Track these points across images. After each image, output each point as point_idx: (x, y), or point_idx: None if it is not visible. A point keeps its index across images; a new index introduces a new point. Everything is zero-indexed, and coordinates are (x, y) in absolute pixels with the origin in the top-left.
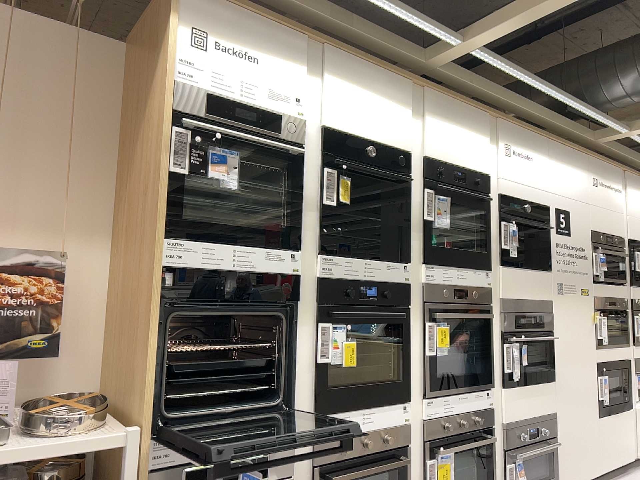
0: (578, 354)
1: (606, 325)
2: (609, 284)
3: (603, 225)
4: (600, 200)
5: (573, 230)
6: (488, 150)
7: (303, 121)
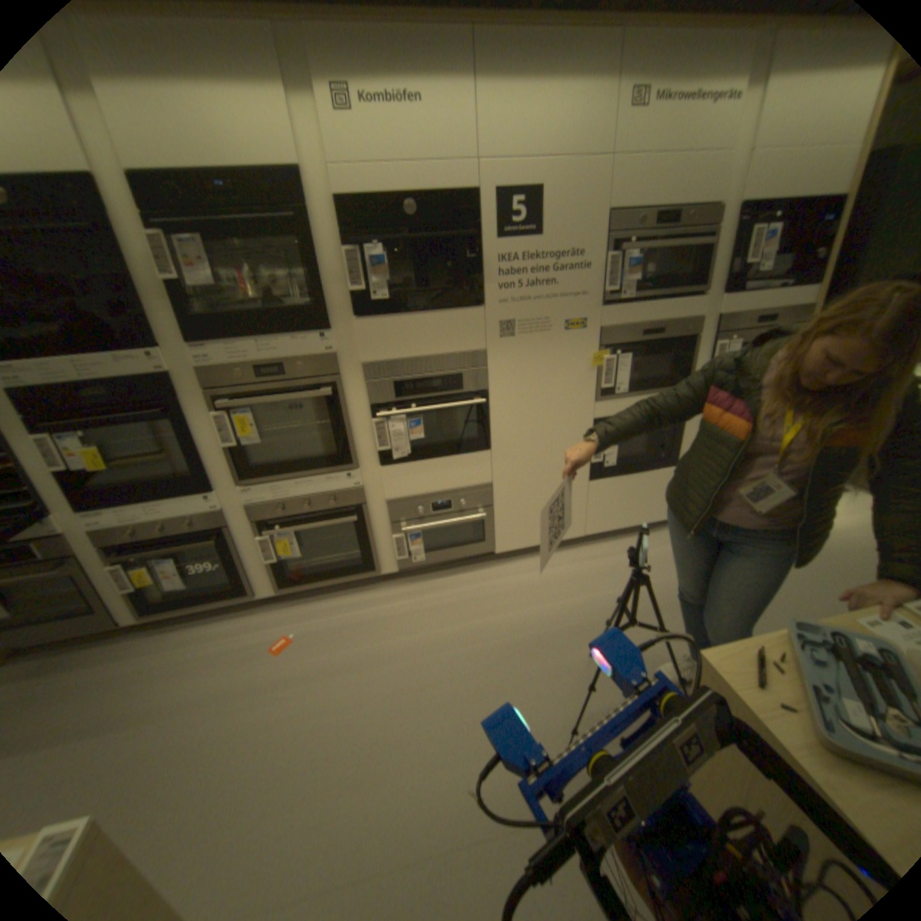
0: (548, 415)
1: (635, 366)
2: (660, 299)
3: (659, 190)
4: (658, 135)
5: (553, 222)
6: (283, 110)
7: None
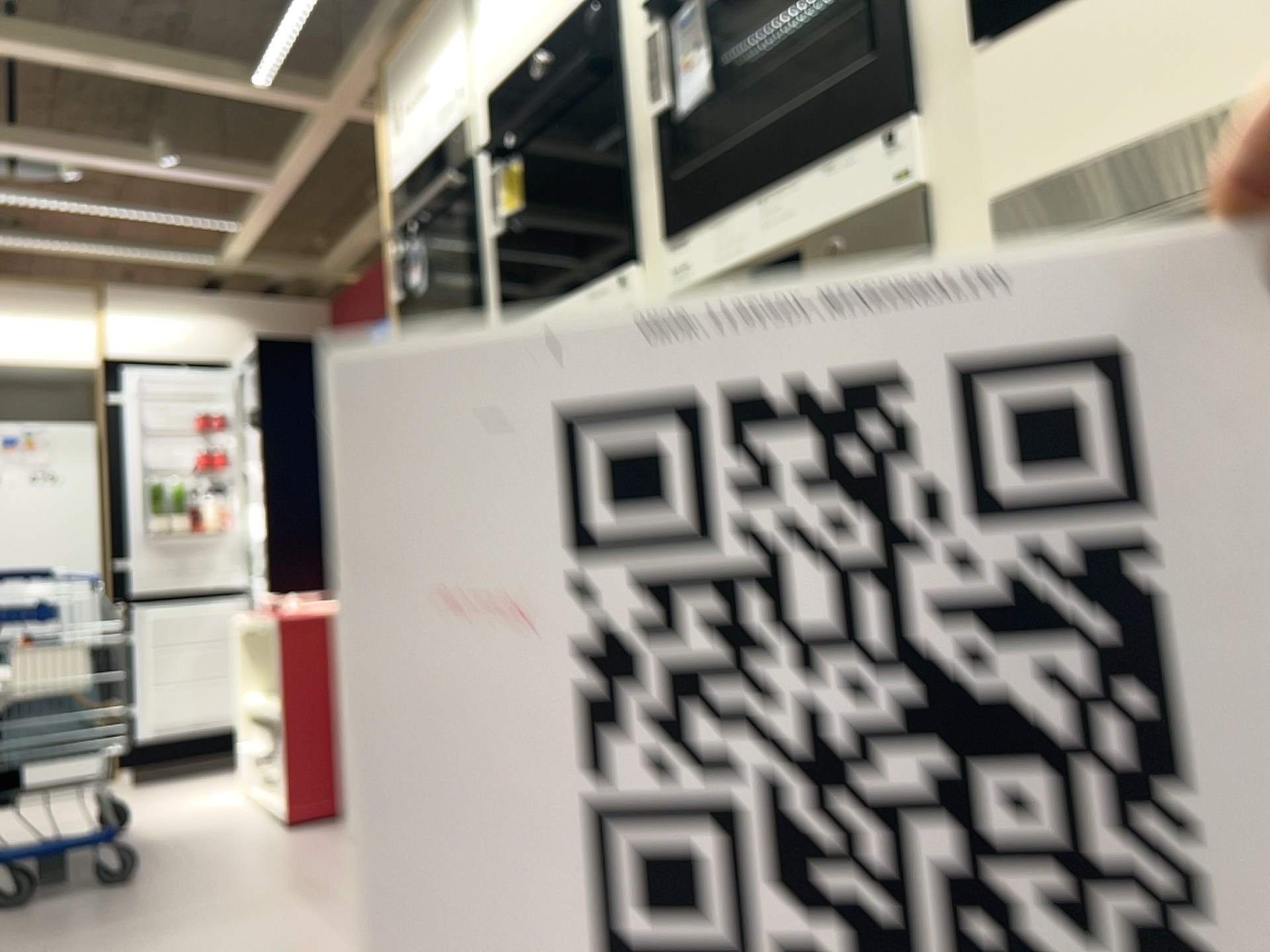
0: None
1: None
2: None
3: None
4: None
5: None
6: None
7: (461, 121)
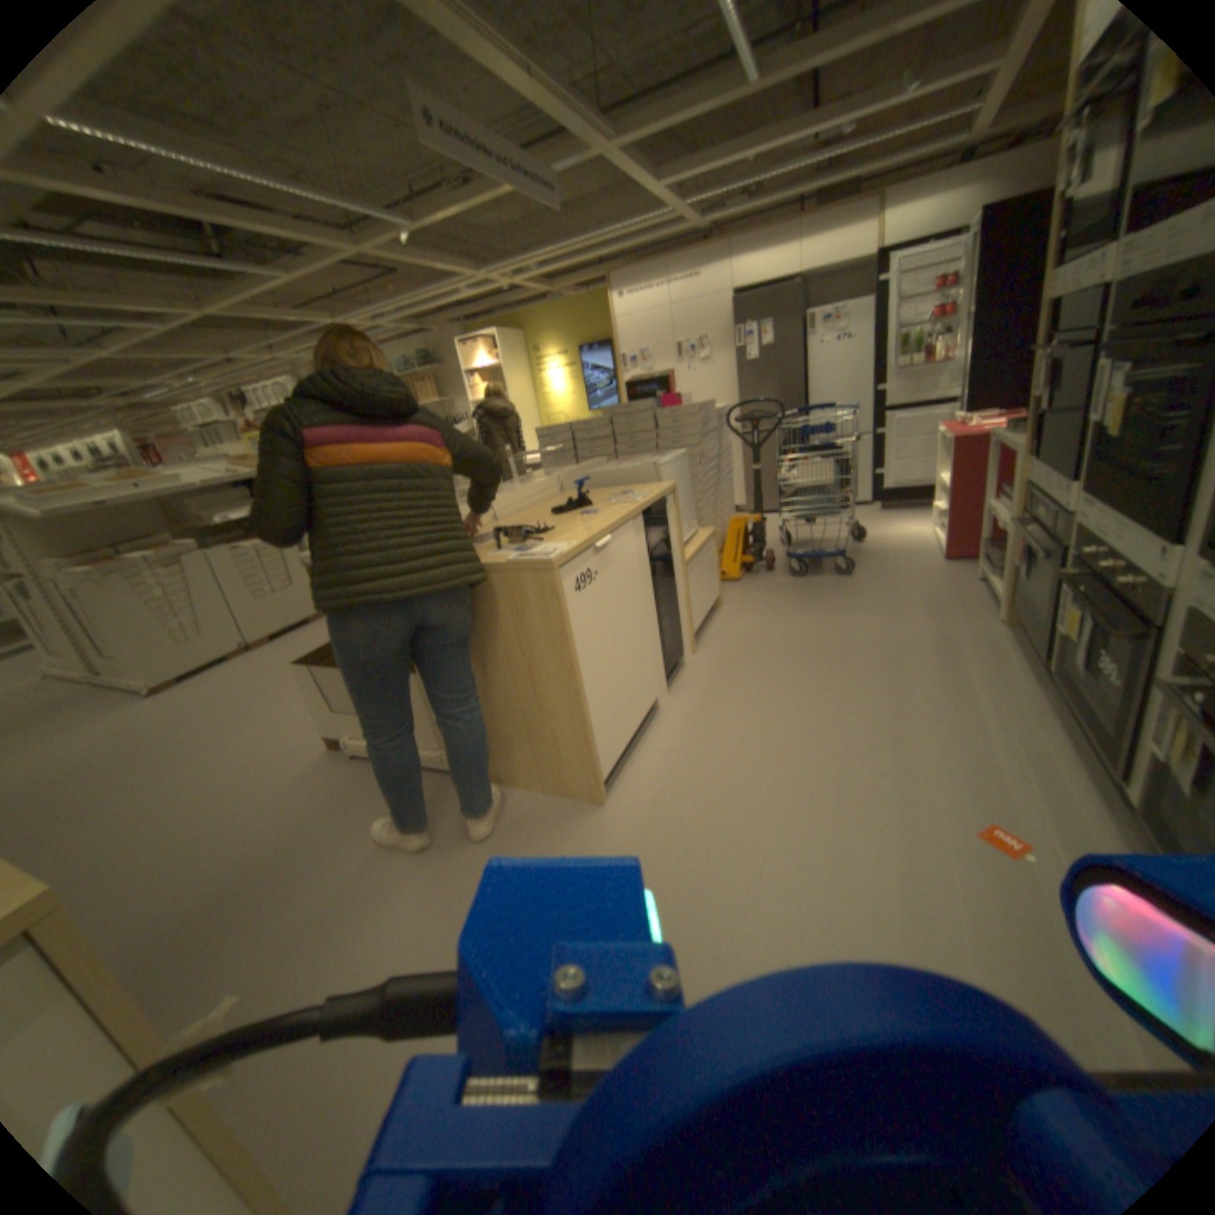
0: None
1: None
2: None
3: None
4: None
5: None
6: None
7: None
